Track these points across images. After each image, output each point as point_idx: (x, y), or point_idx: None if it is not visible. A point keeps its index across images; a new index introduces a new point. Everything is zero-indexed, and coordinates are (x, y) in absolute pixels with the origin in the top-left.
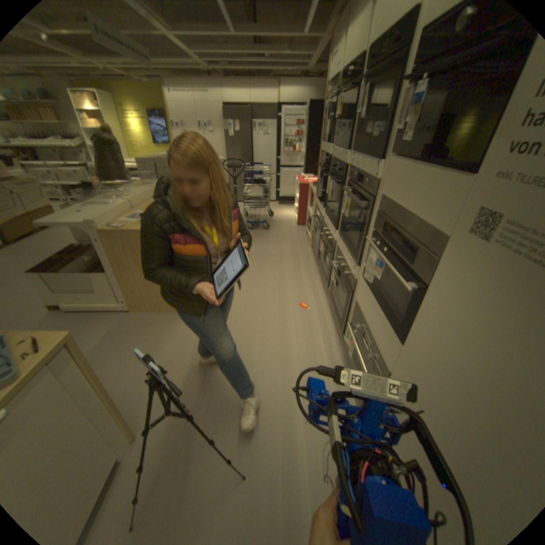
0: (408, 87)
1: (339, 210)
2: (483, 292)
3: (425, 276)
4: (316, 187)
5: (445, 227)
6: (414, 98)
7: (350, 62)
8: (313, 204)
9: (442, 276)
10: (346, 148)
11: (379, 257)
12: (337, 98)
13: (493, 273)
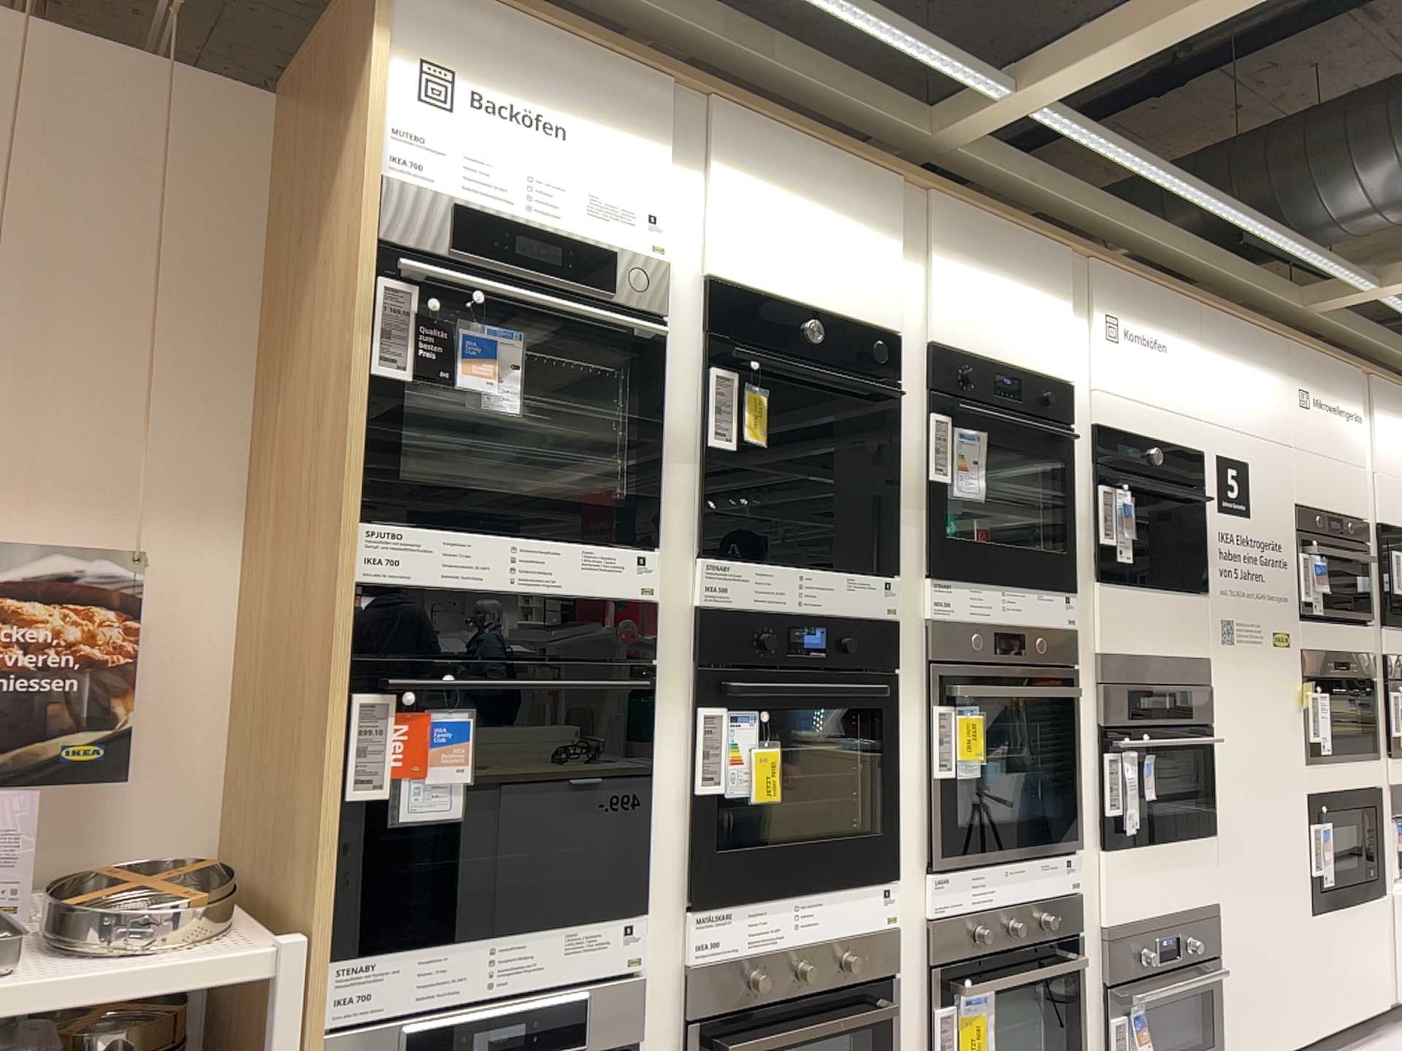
0: (1090, 488)
1: (896, 788)
2: (1243, 684)
3: (1207, 715)
4: (335, 862)
5: (1203, 651)
6: (1126, 510)
7: (805, 300)
8: (296, 1040)
9: (1219, 698)
10: (867, 567)
11: (1142, 758)
12: (666, 354)
13: (1242, 665)
